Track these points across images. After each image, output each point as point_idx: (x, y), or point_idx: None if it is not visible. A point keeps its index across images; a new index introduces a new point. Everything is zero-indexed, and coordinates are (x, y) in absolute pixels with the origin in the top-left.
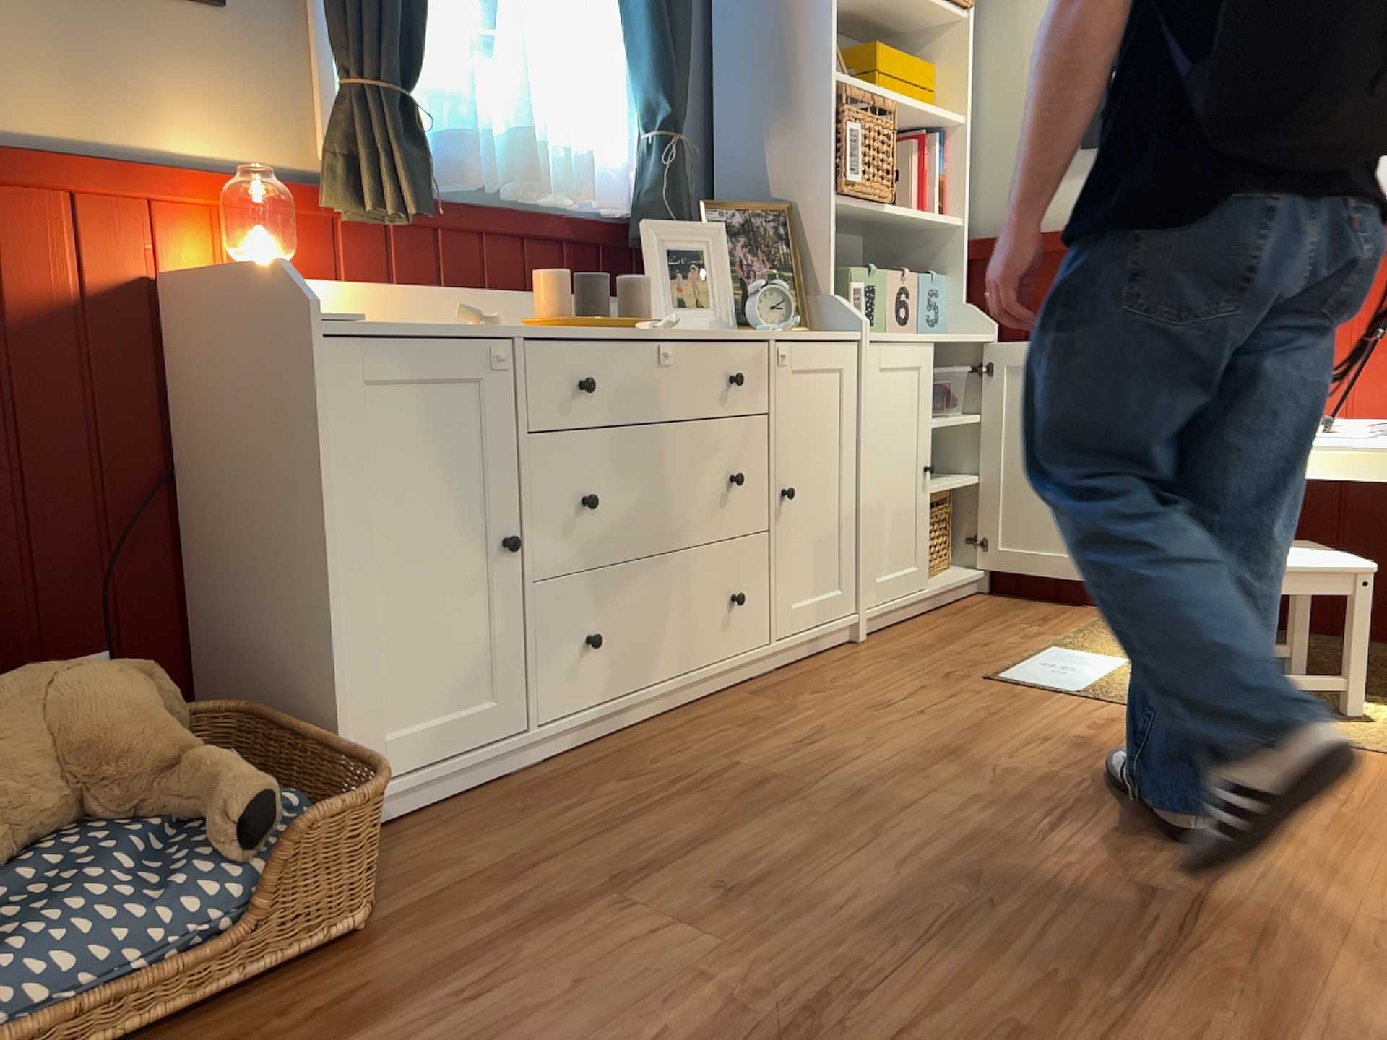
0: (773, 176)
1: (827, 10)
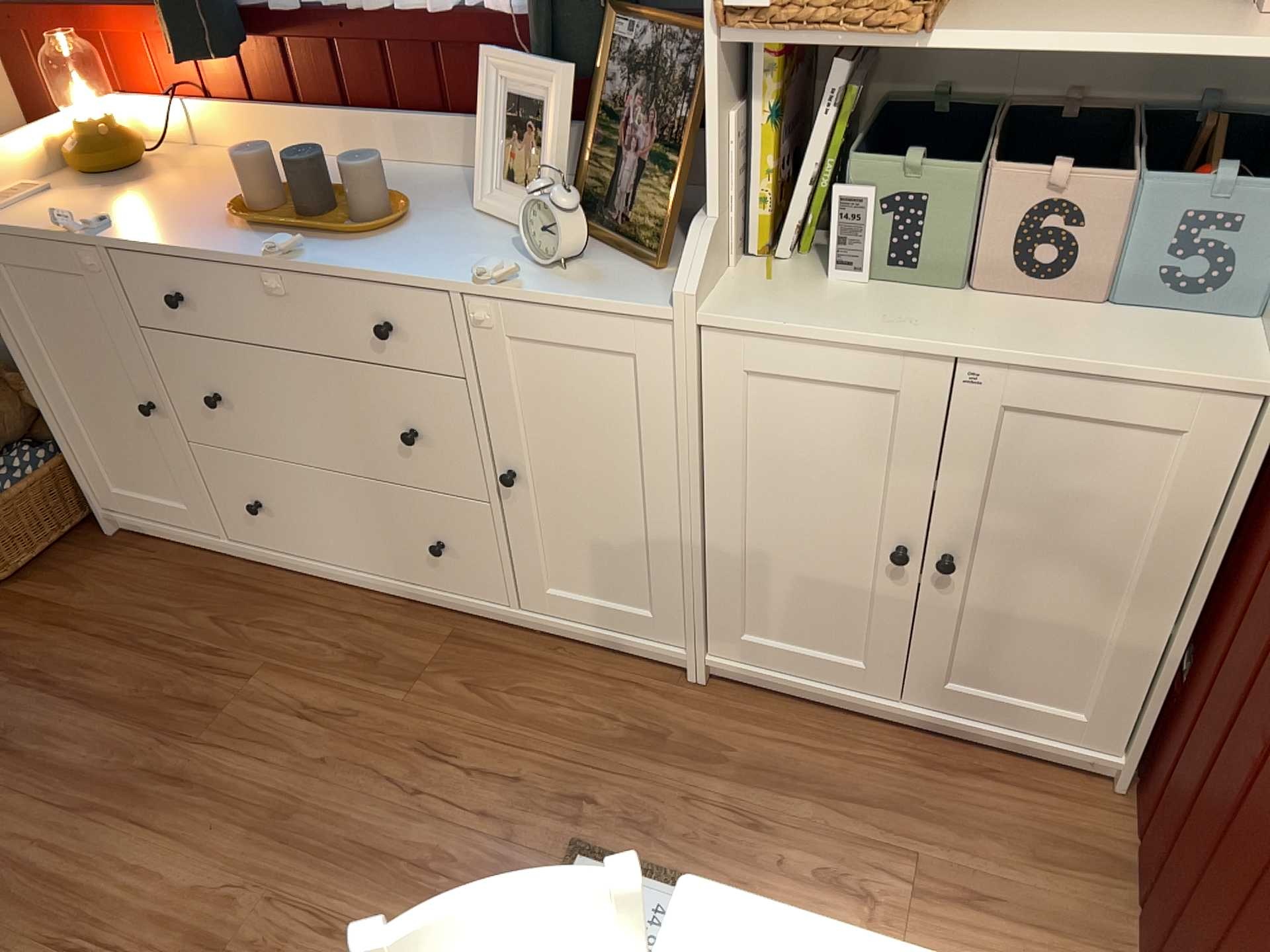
0: None
1: None
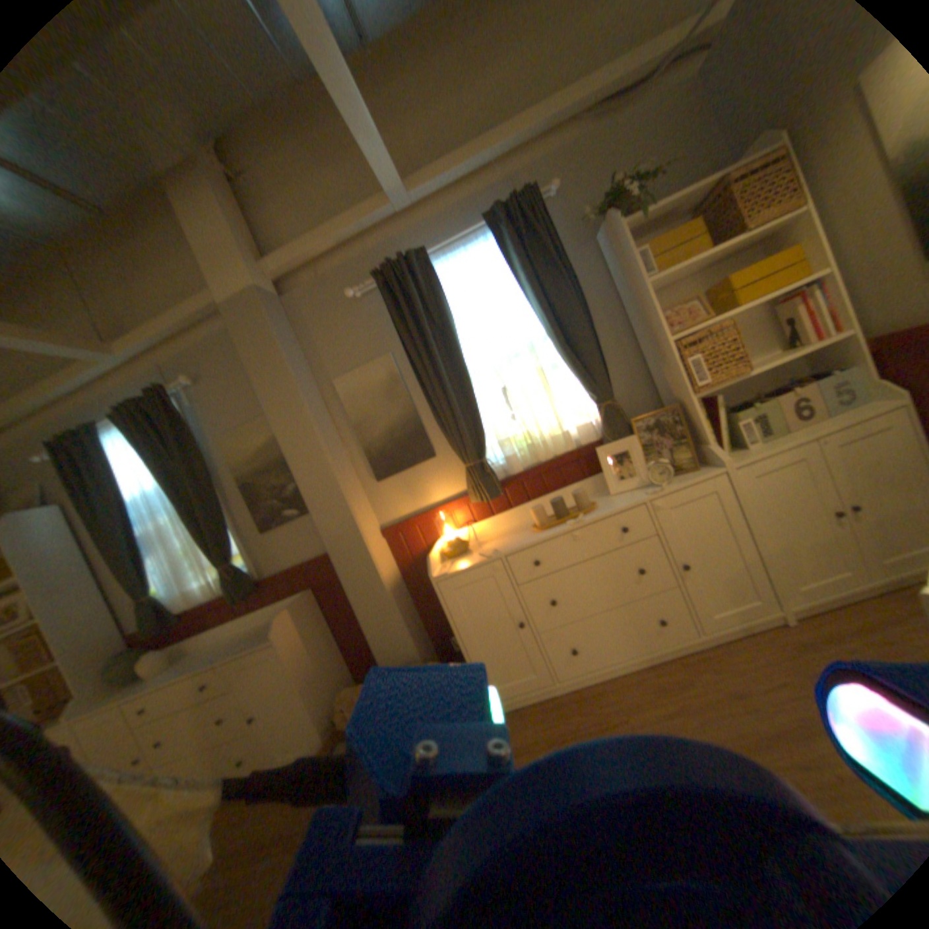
0: (671, 386)
1: (655, 309)
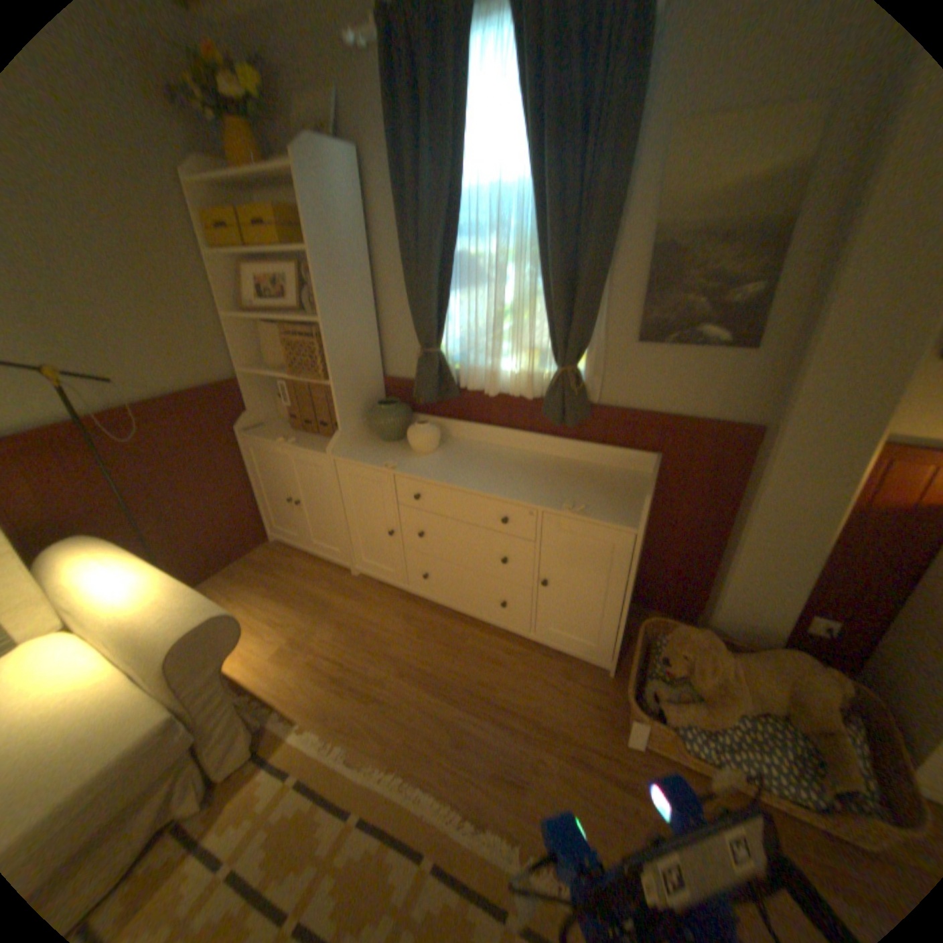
0: None
1: None
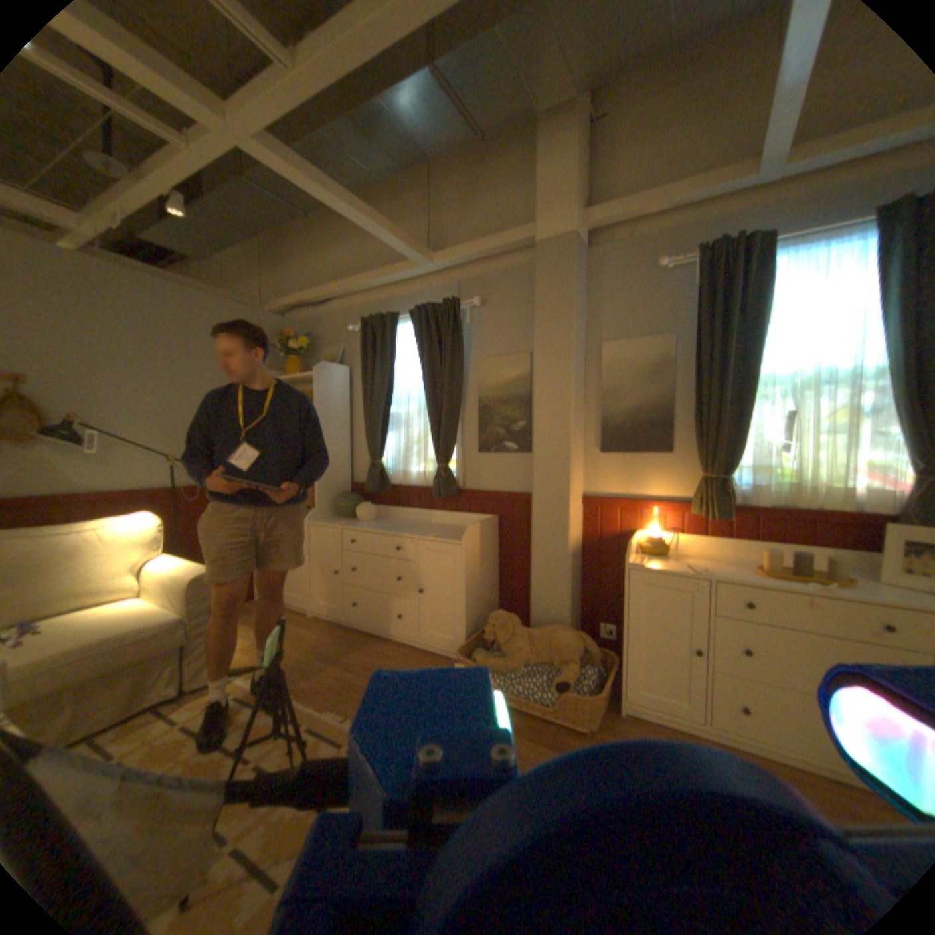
0: None
1: None
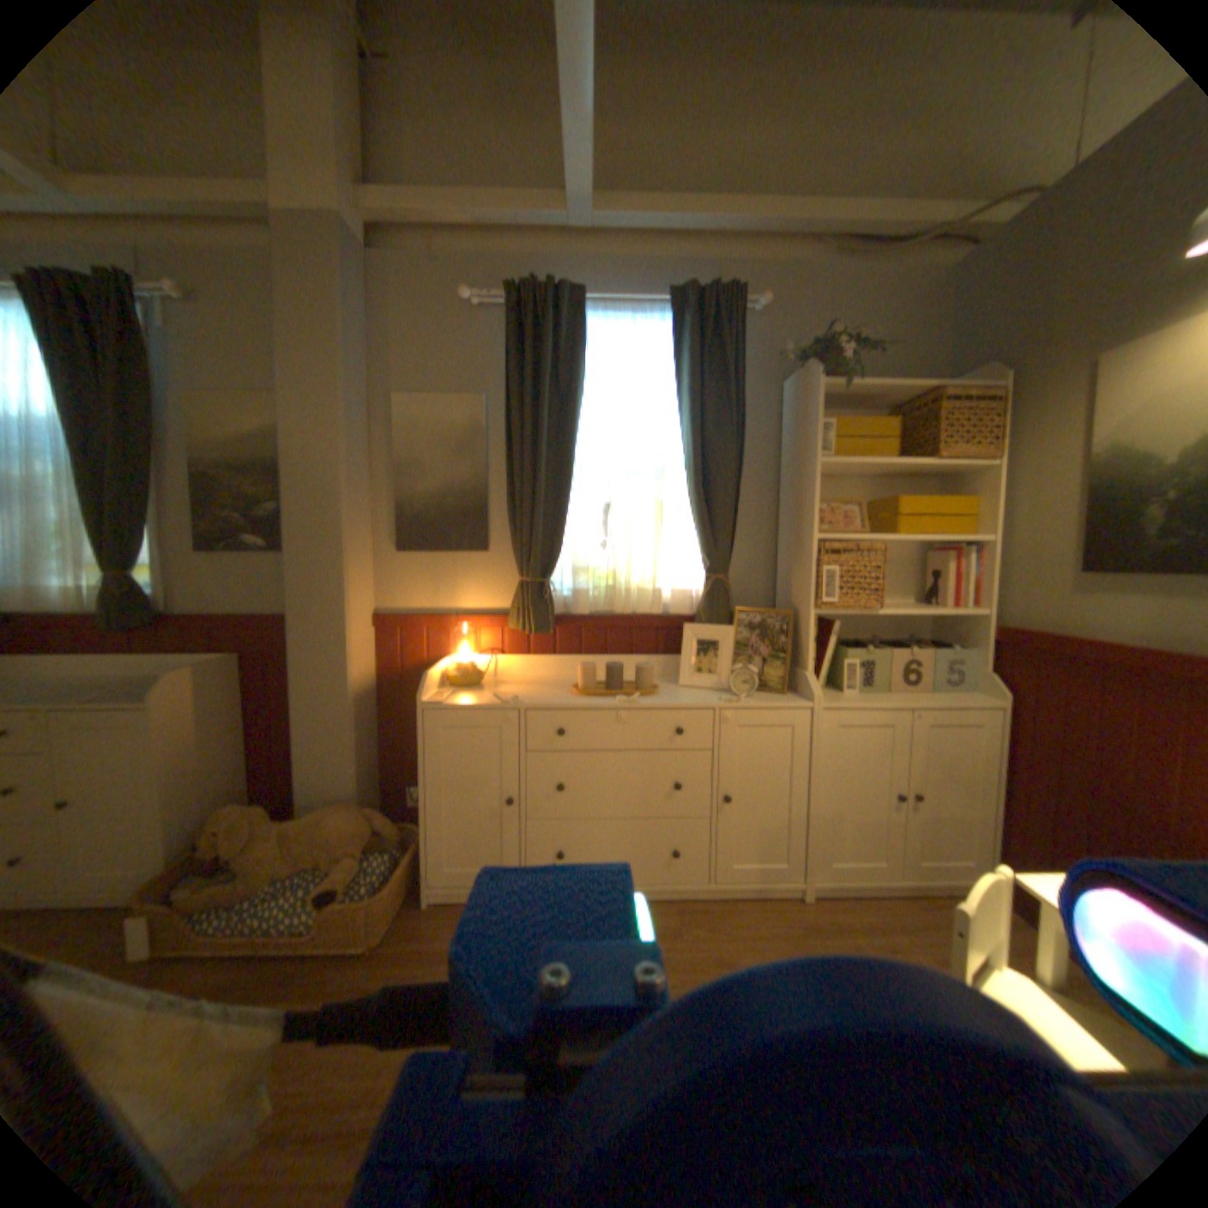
0: (793, 590)
1: (814, 496)
